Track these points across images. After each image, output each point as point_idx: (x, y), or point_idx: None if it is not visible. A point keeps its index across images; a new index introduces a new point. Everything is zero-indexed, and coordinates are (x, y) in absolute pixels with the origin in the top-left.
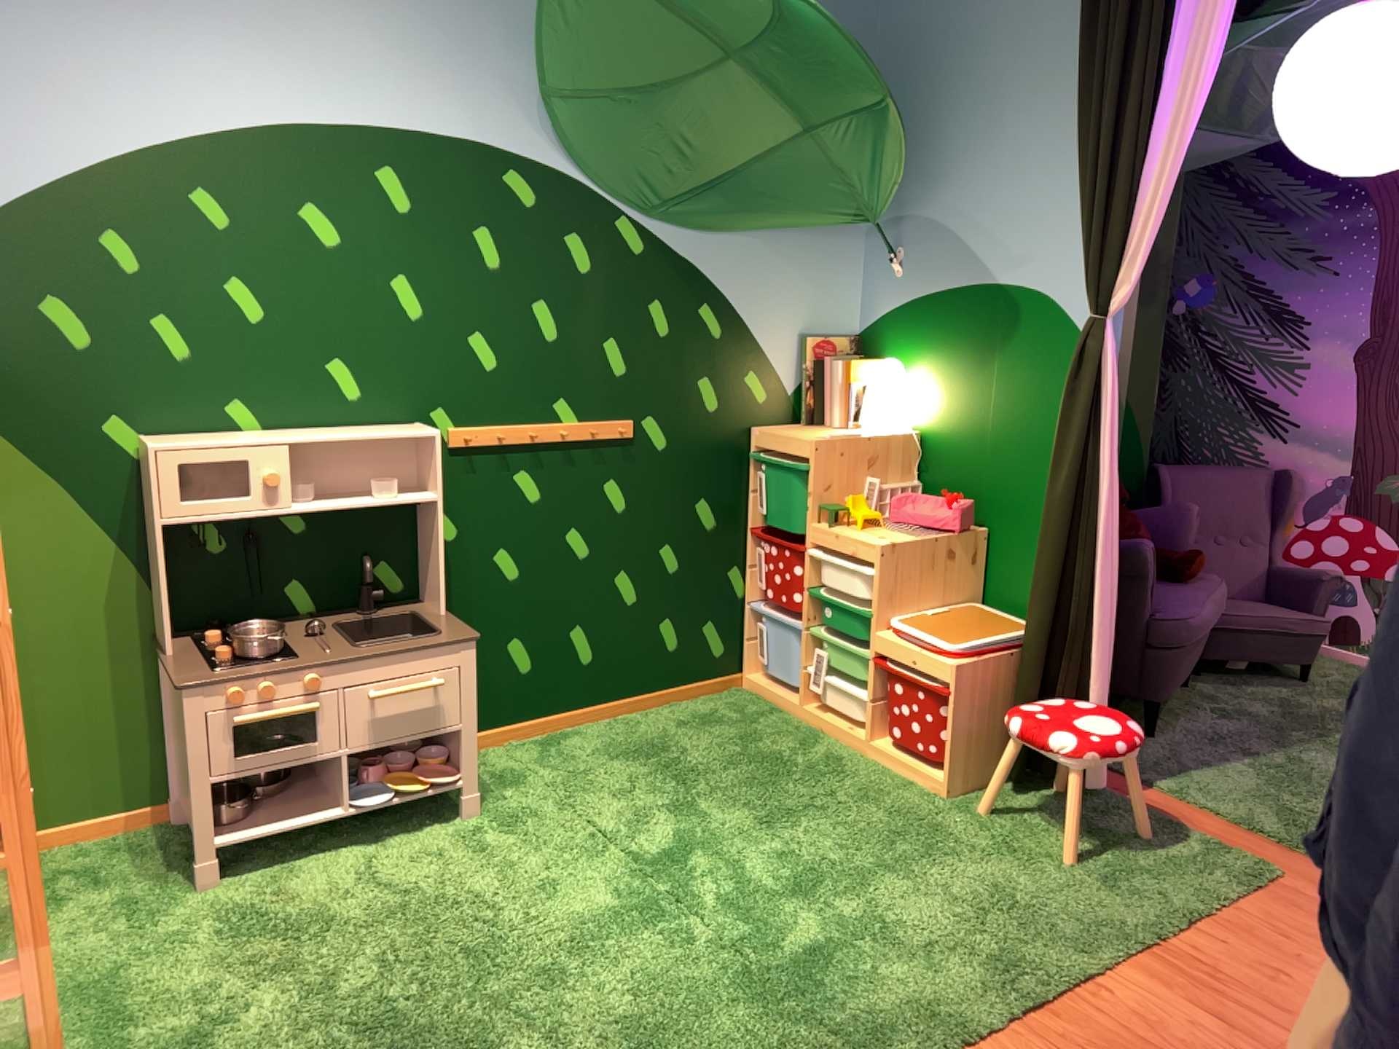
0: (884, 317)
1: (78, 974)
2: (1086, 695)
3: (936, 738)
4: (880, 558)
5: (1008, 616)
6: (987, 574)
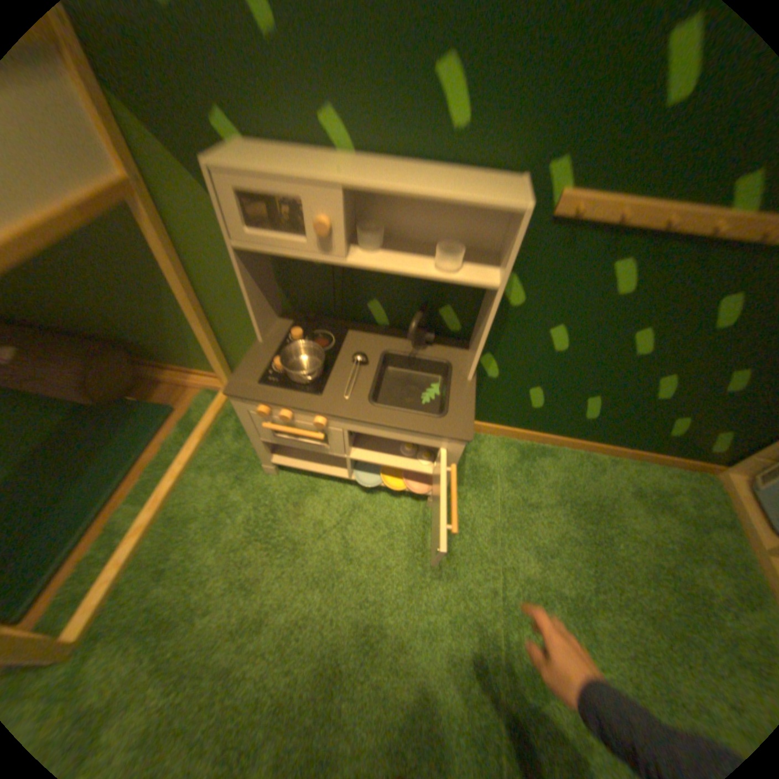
0: None
1: (180, 508)
2: None
3: None
4: None
5: None
6: None
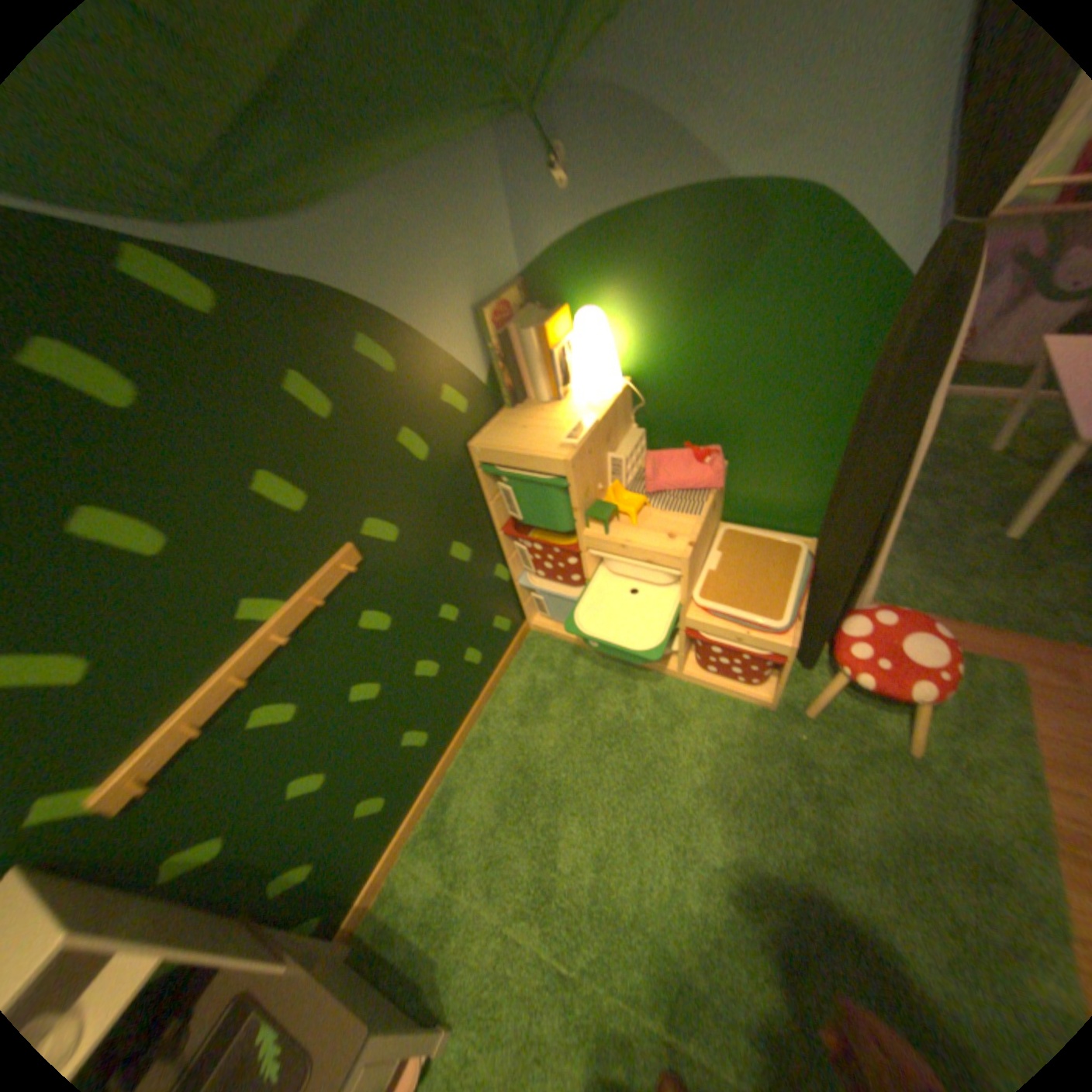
0: (552, 250)
1: None
2: (864, 594)
3: (759, 676)
4: (686, 566)
5: (763, 534)
6: (724, 495)
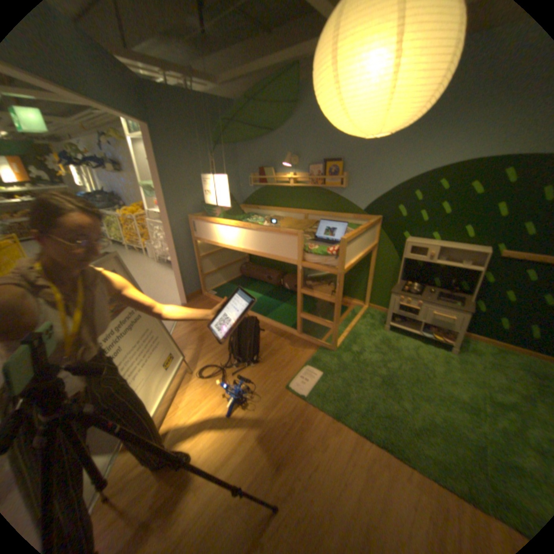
0: None
1: (356, 331)
2: None
3: None
4: None
5: None
6: None
